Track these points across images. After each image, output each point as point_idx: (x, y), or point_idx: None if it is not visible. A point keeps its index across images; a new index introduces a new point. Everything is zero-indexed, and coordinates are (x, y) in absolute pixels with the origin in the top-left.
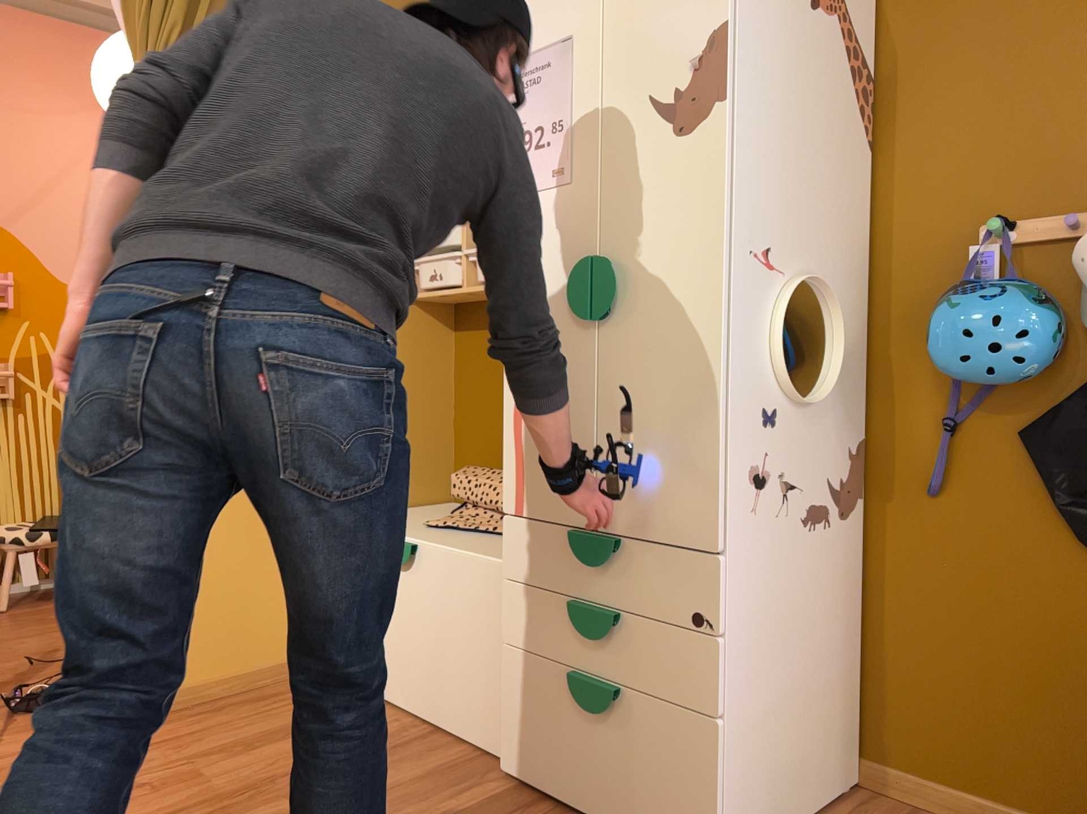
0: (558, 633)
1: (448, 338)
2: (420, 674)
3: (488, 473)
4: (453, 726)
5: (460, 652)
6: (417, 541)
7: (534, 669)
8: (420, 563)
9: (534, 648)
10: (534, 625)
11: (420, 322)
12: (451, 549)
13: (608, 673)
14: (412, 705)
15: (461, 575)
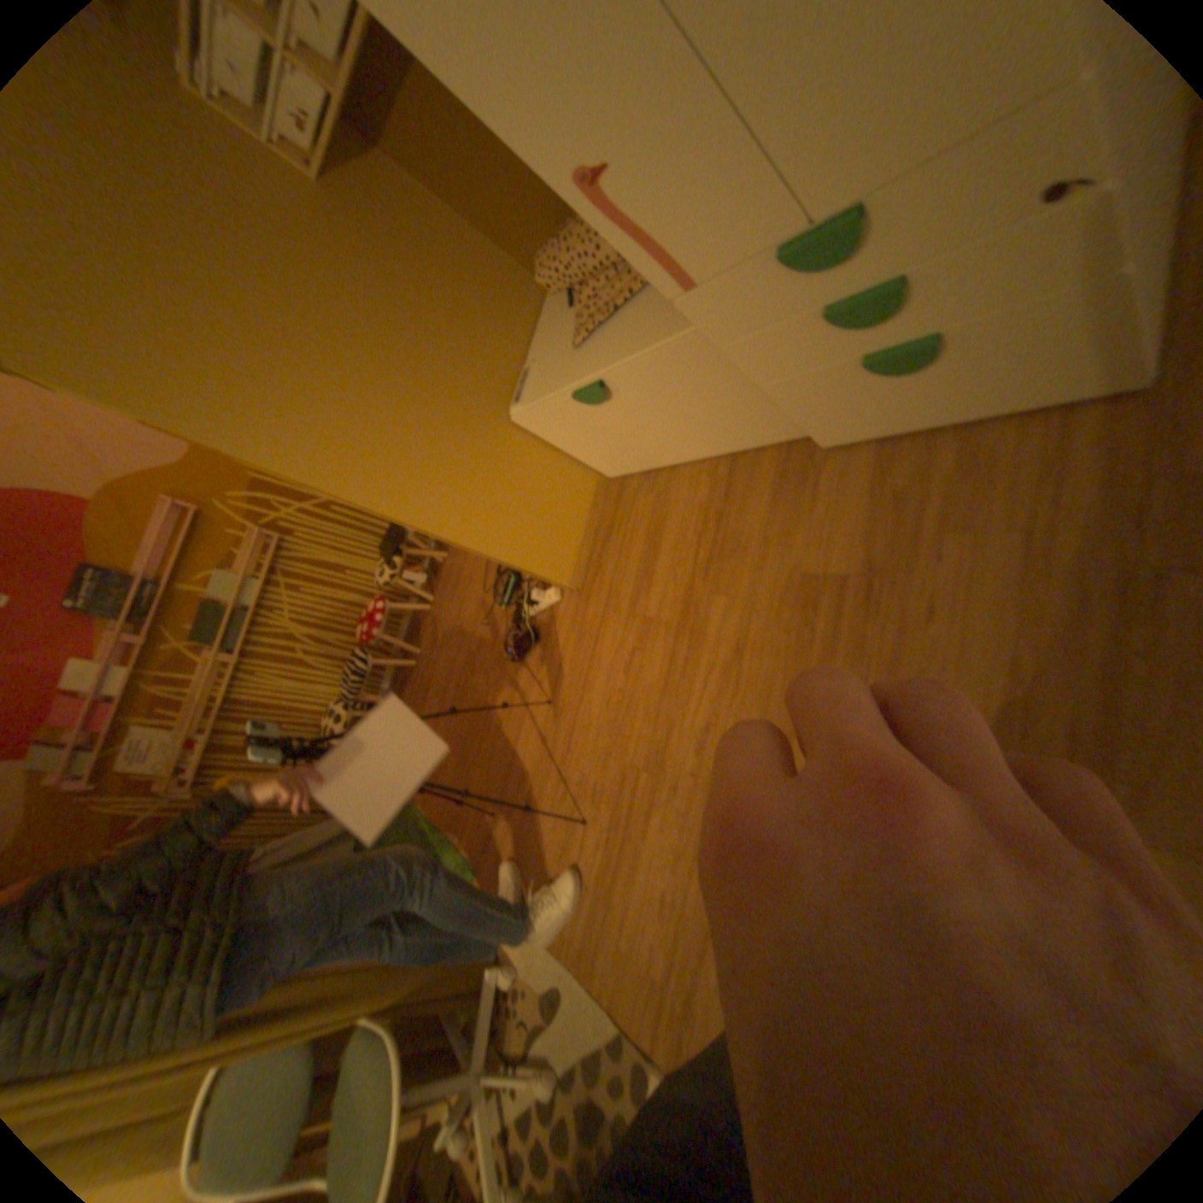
0: (821, 340)
1: (383, 161)
2: (689, 437)
3: (562, 242)
4: (747, 444)
5: (714, 407)
6: (597, 374)
7: (813, 379)
8: (618, 385)
9: (801, 366)
10: (788, 352)
11: (352, 182)
12: (632, 355)
13: (913, 330)
14: (700, 454)
15: (664, 365)
